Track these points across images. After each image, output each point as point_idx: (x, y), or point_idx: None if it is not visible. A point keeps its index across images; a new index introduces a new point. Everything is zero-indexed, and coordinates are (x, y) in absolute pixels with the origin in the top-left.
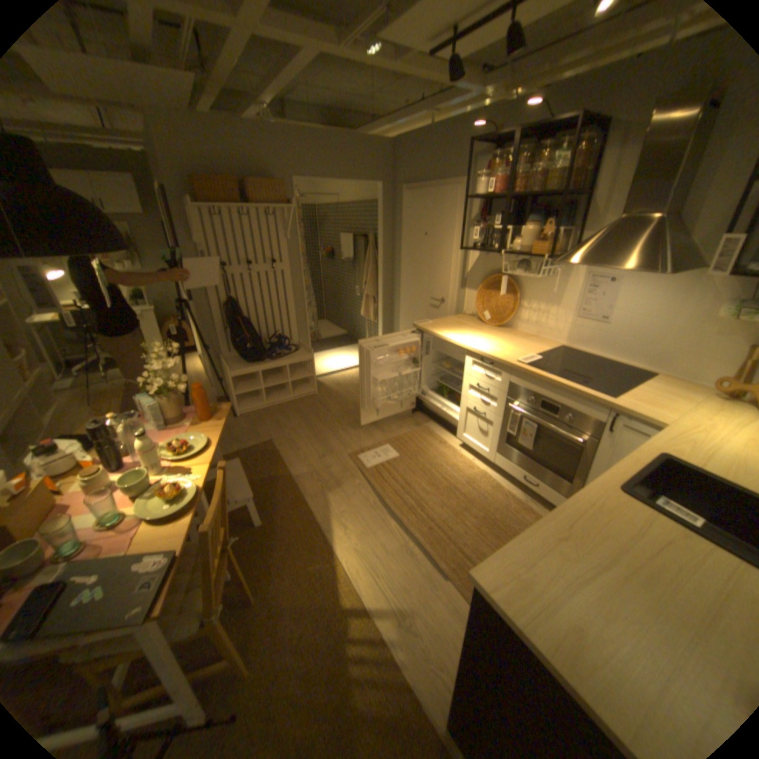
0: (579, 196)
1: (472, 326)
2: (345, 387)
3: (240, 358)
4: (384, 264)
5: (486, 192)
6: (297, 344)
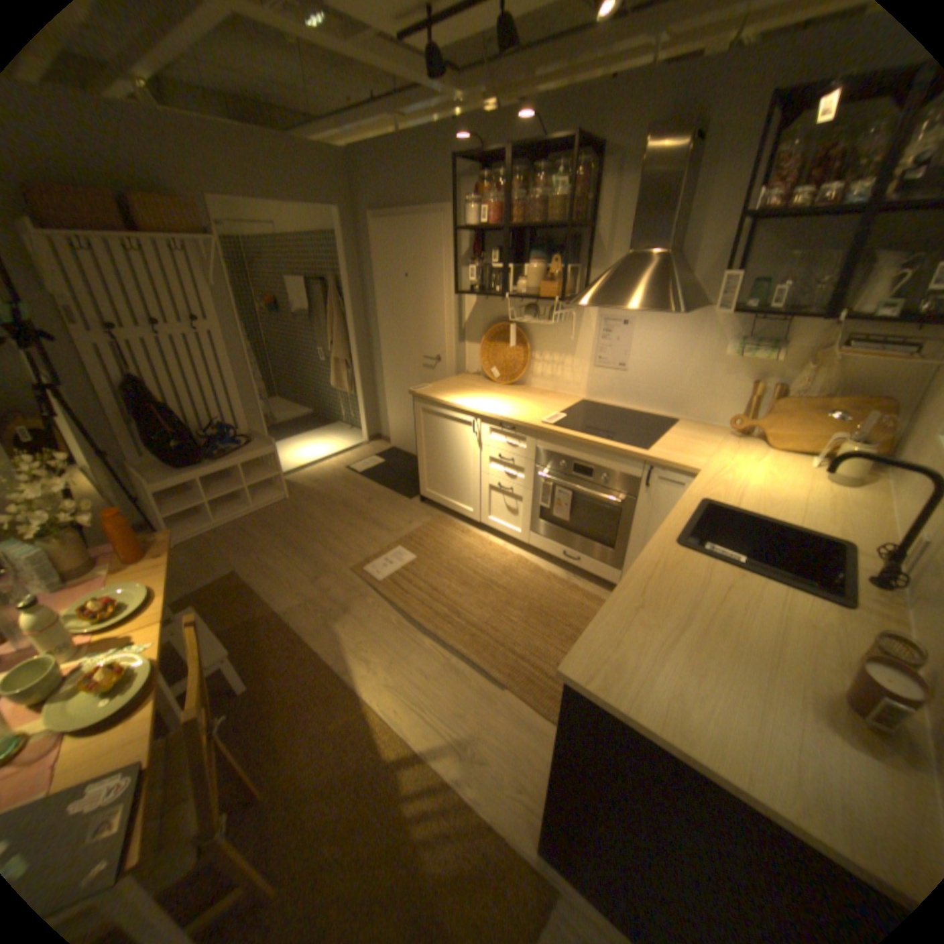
0: (581, 230)
1: (480, 387)
2: (326, 482)
3: (161, 464)
4: (354, 316)
5: (477, 223)
6: (247, 434)
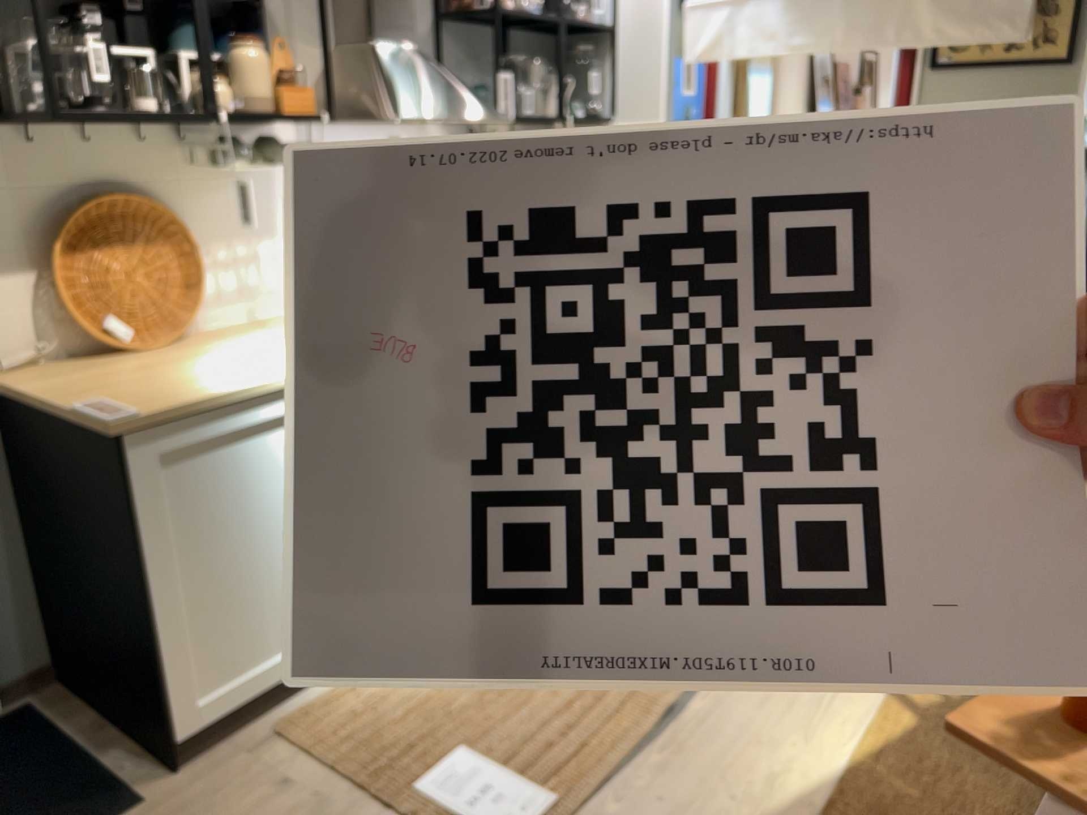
0: None
1: (160, 362)
2: None
3: None
4: None
5: None
6: None
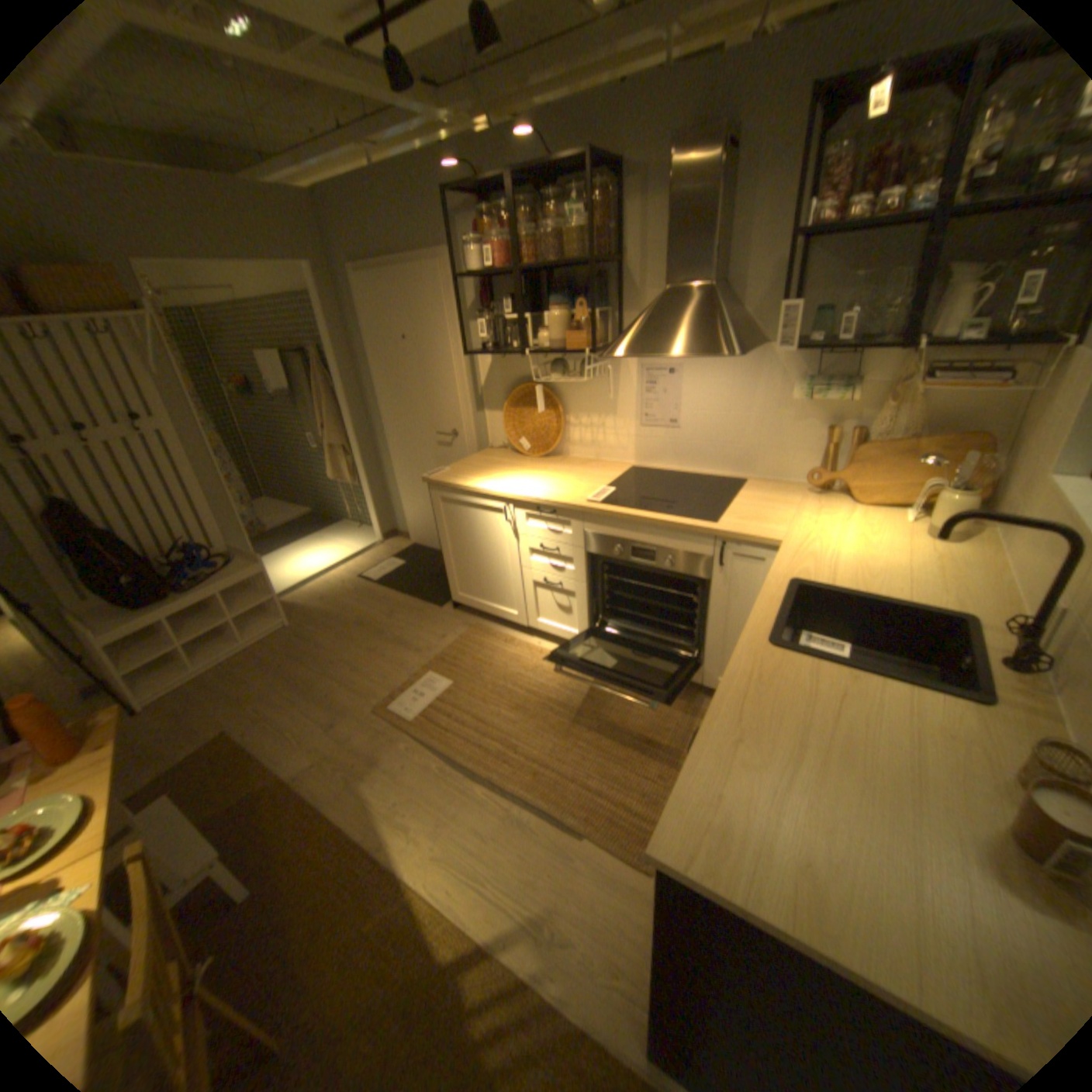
0: (606, 265)
1: (509, 464)
2: (335, 599)
3: (112, 606)
4: (346, 391)
5: (480, 267)
6: (225, 552)
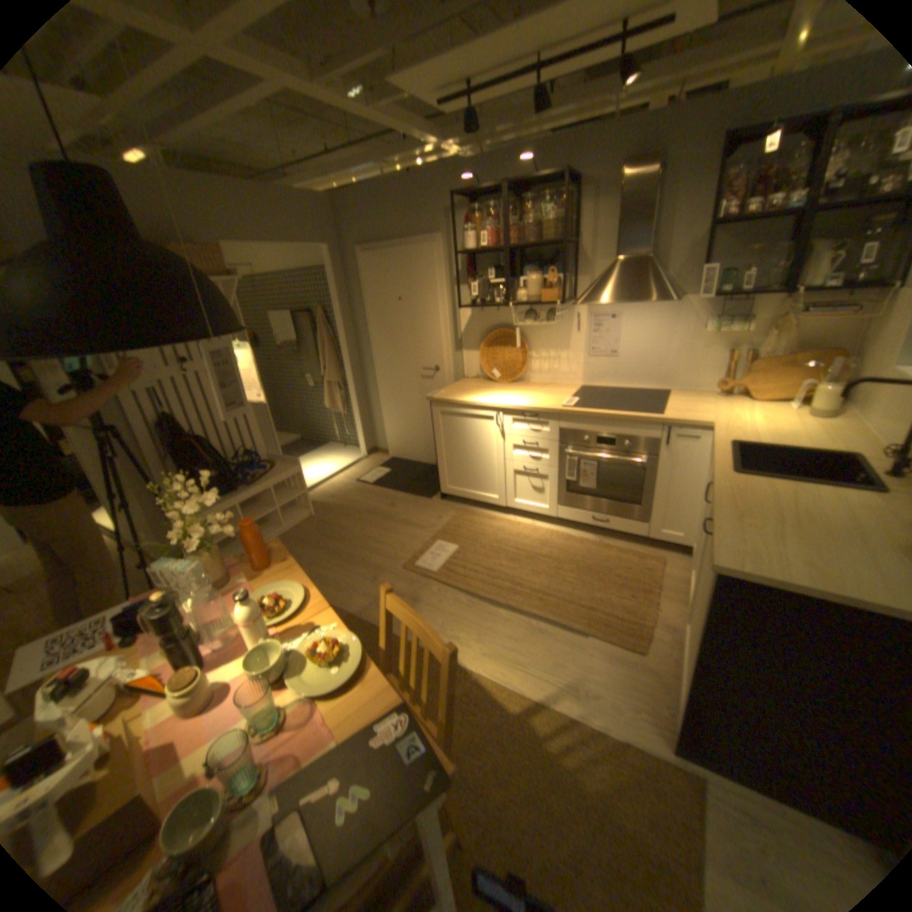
0: (566, 245)
1: (487, 387)
2: (344, 497)
3: None
4: (345, 341)
5: (469, 248)
6: (266, 459)
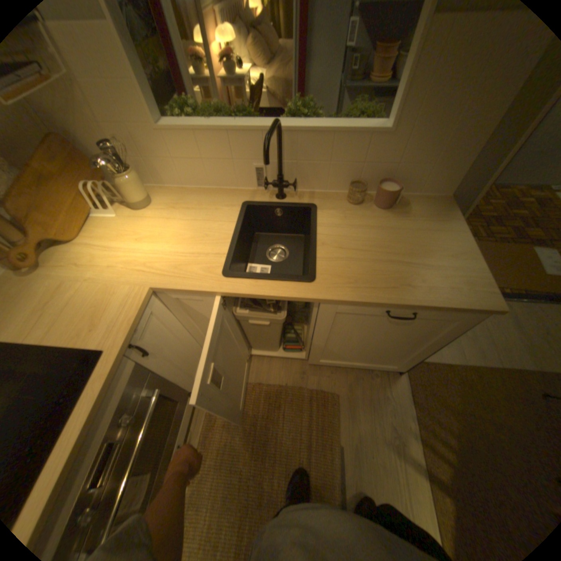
0: None
1: None
2: None
3: None
4: None
5: None
6: None
